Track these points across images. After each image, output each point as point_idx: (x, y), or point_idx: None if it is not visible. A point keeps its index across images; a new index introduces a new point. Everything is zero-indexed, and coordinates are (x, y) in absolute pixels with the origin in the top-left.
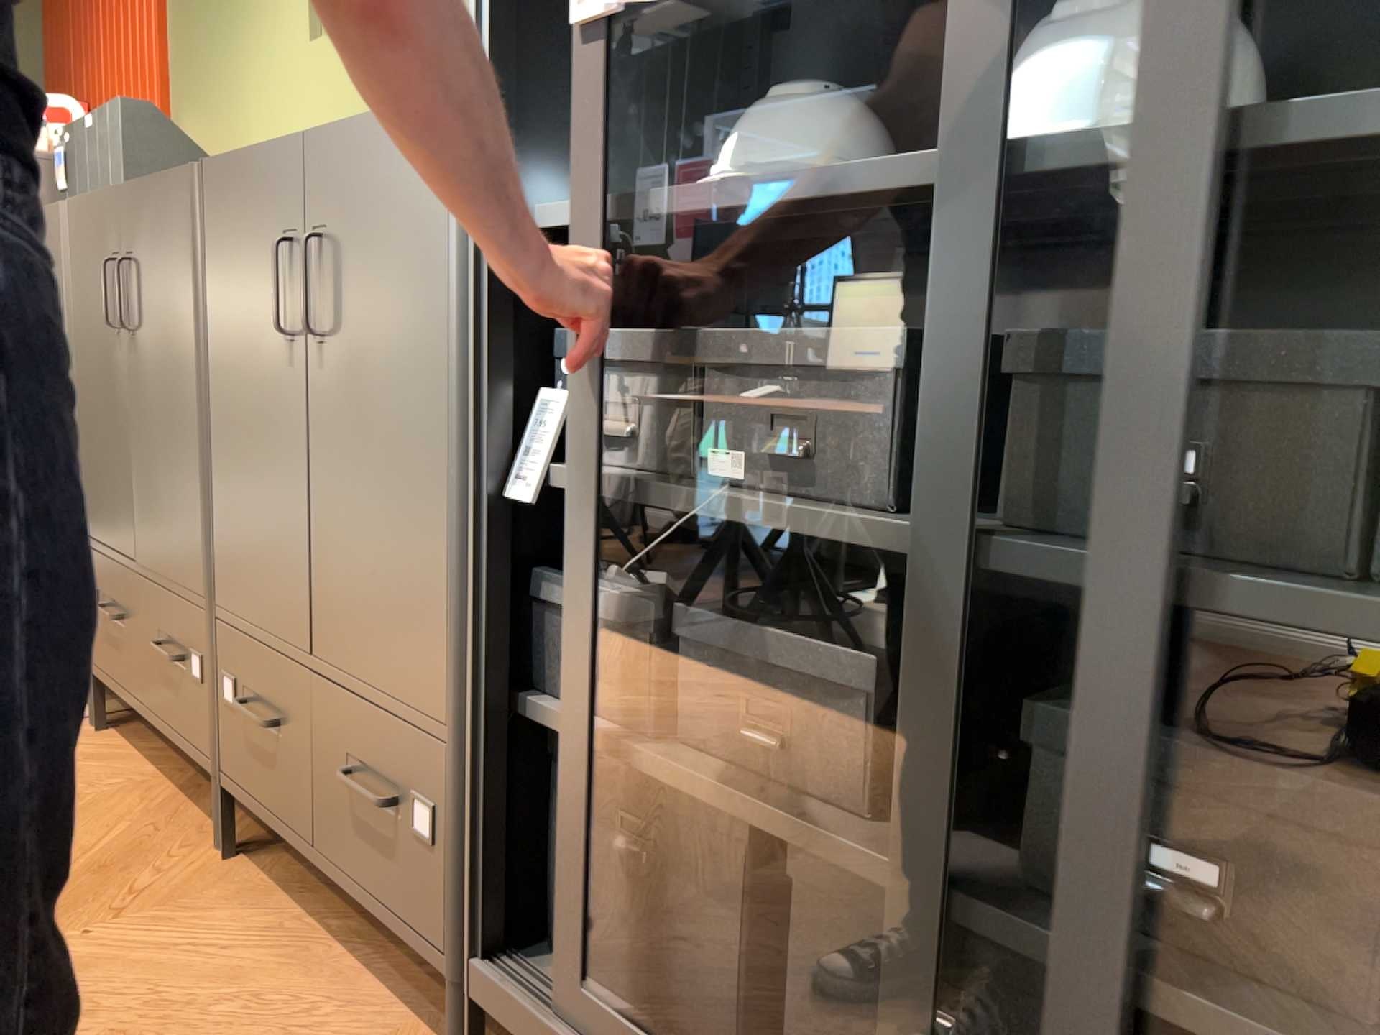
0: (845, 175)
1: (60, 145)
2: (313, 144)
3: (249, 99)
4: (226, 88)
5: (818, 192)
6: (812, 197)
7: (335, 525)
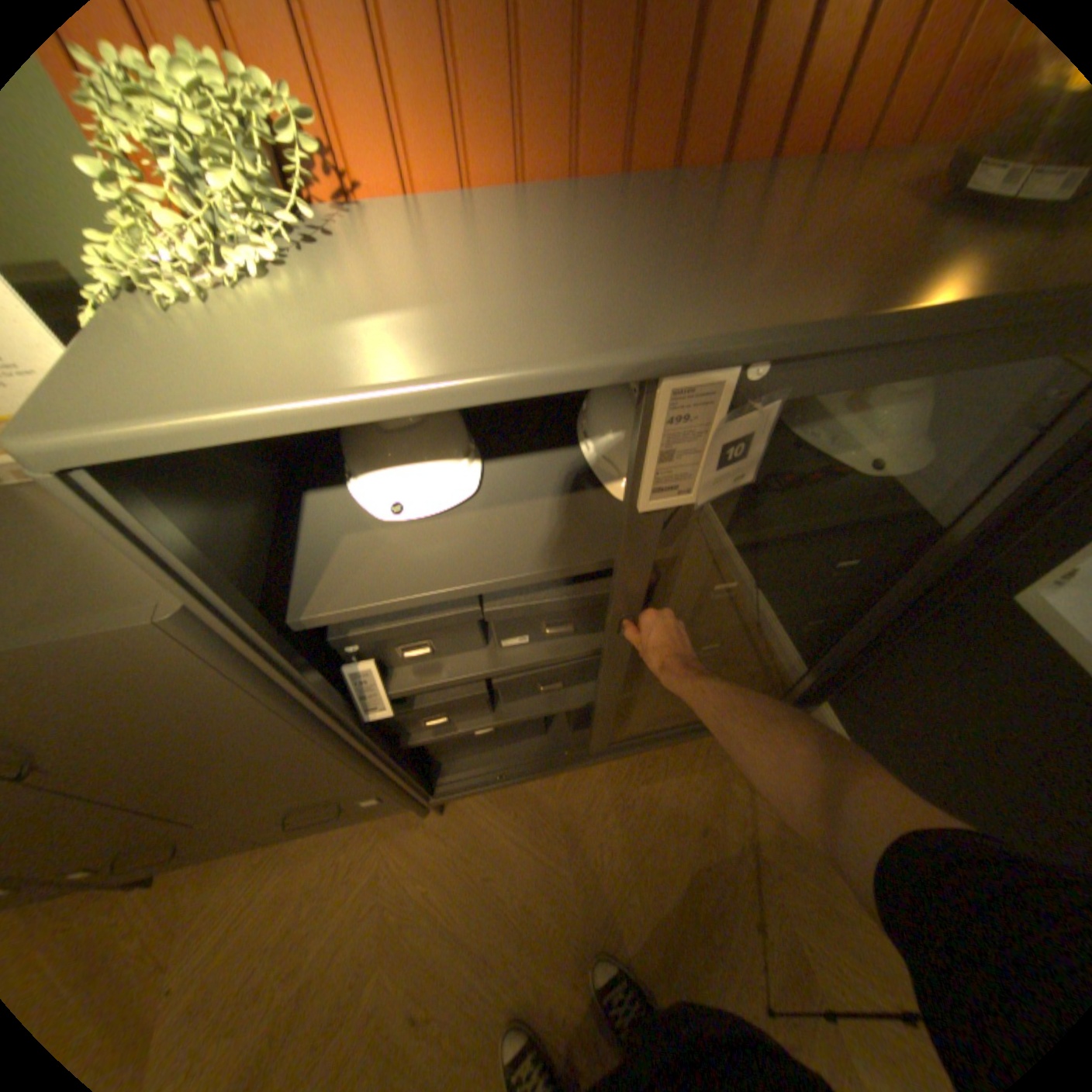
0: (601, 567)
1: None
2: None
3: None
4: None
5: (583, 575)
6: (575, 575)
7: (172, 800)
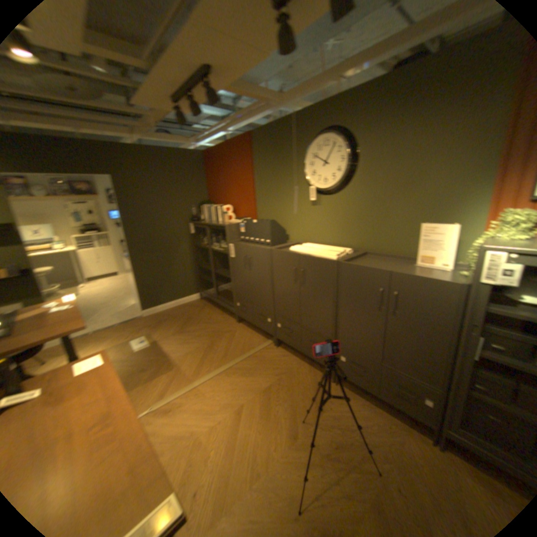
0: None
1: (240, 222)
2: (395, 274)
3: (286, 212)
4: (277, 208)
5: None
6: None
7: (396, 344)
